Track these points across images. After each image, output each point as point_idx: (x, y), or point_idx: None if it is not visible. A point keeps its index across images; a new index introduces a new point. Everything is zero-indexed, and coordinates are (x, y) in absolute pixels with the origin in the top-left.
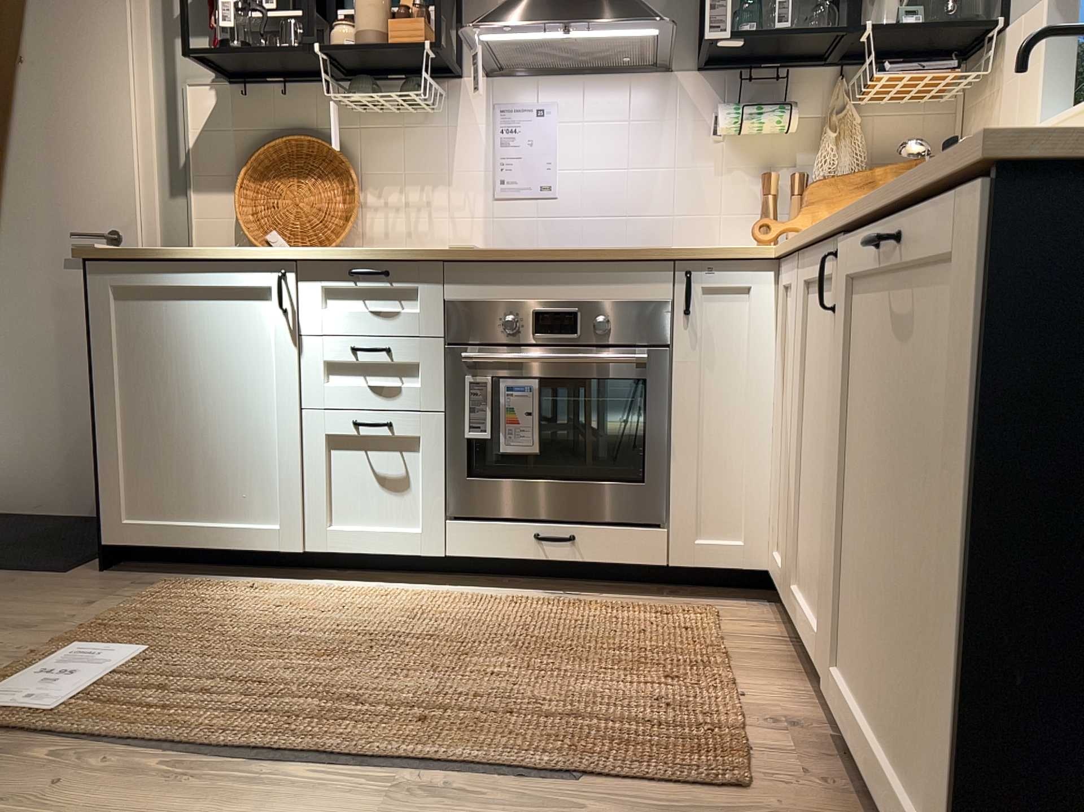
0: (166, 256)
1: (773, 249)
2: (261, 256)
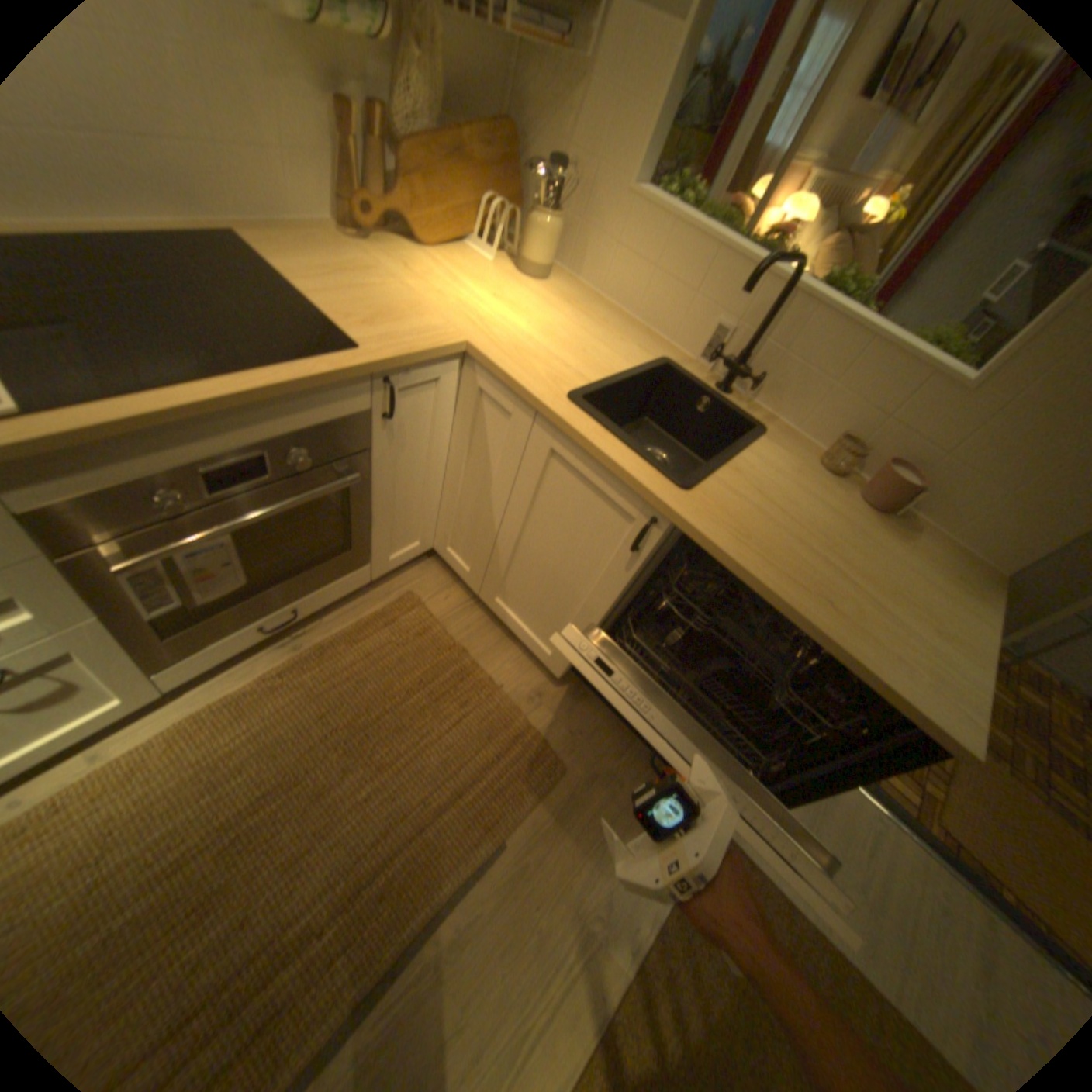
0: None
1: (458, 332)
2: None
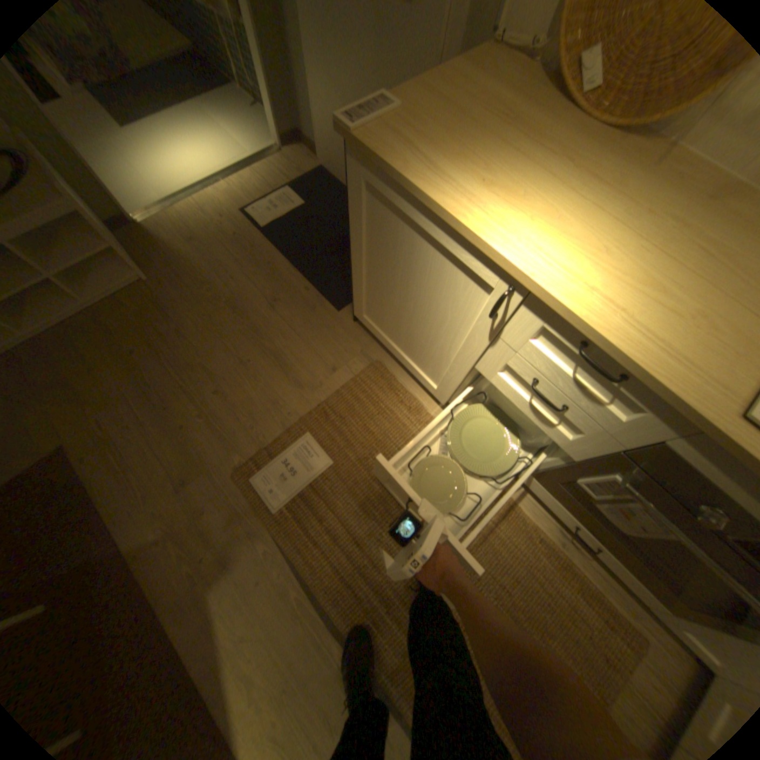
0: (411, 187)
1: None
2: (502, 260)
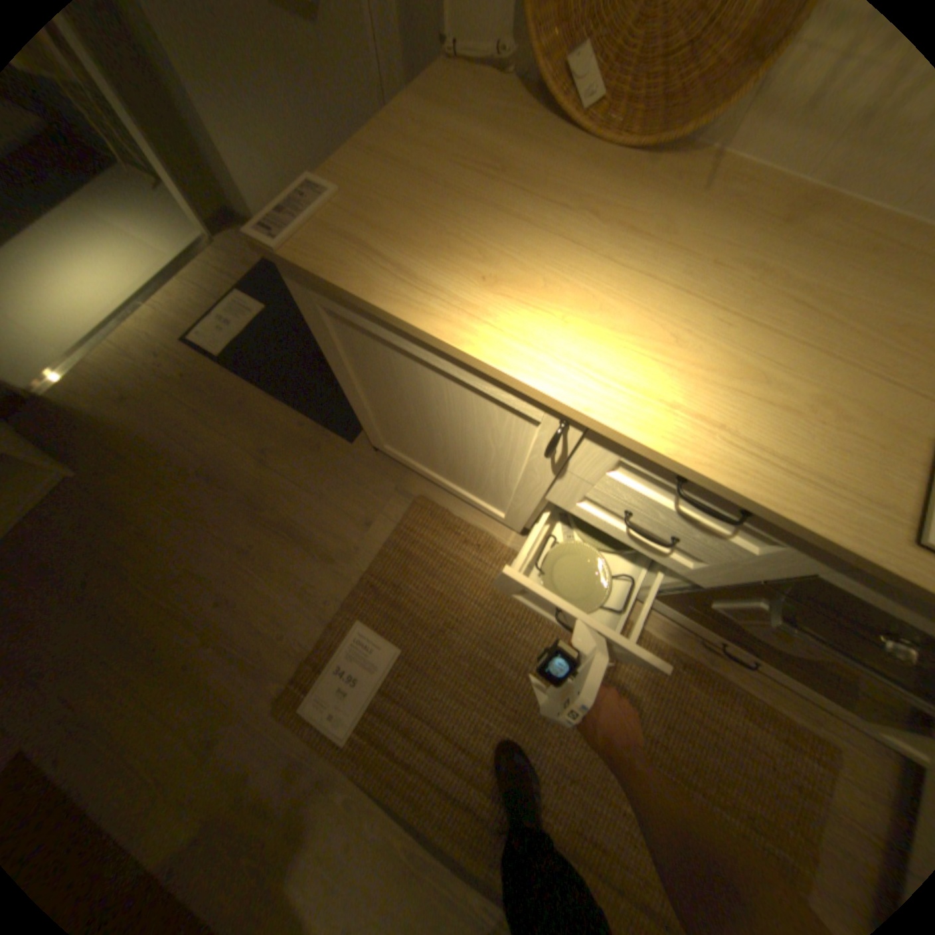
0: (385, 314)
1: None
2: (541, 395)
